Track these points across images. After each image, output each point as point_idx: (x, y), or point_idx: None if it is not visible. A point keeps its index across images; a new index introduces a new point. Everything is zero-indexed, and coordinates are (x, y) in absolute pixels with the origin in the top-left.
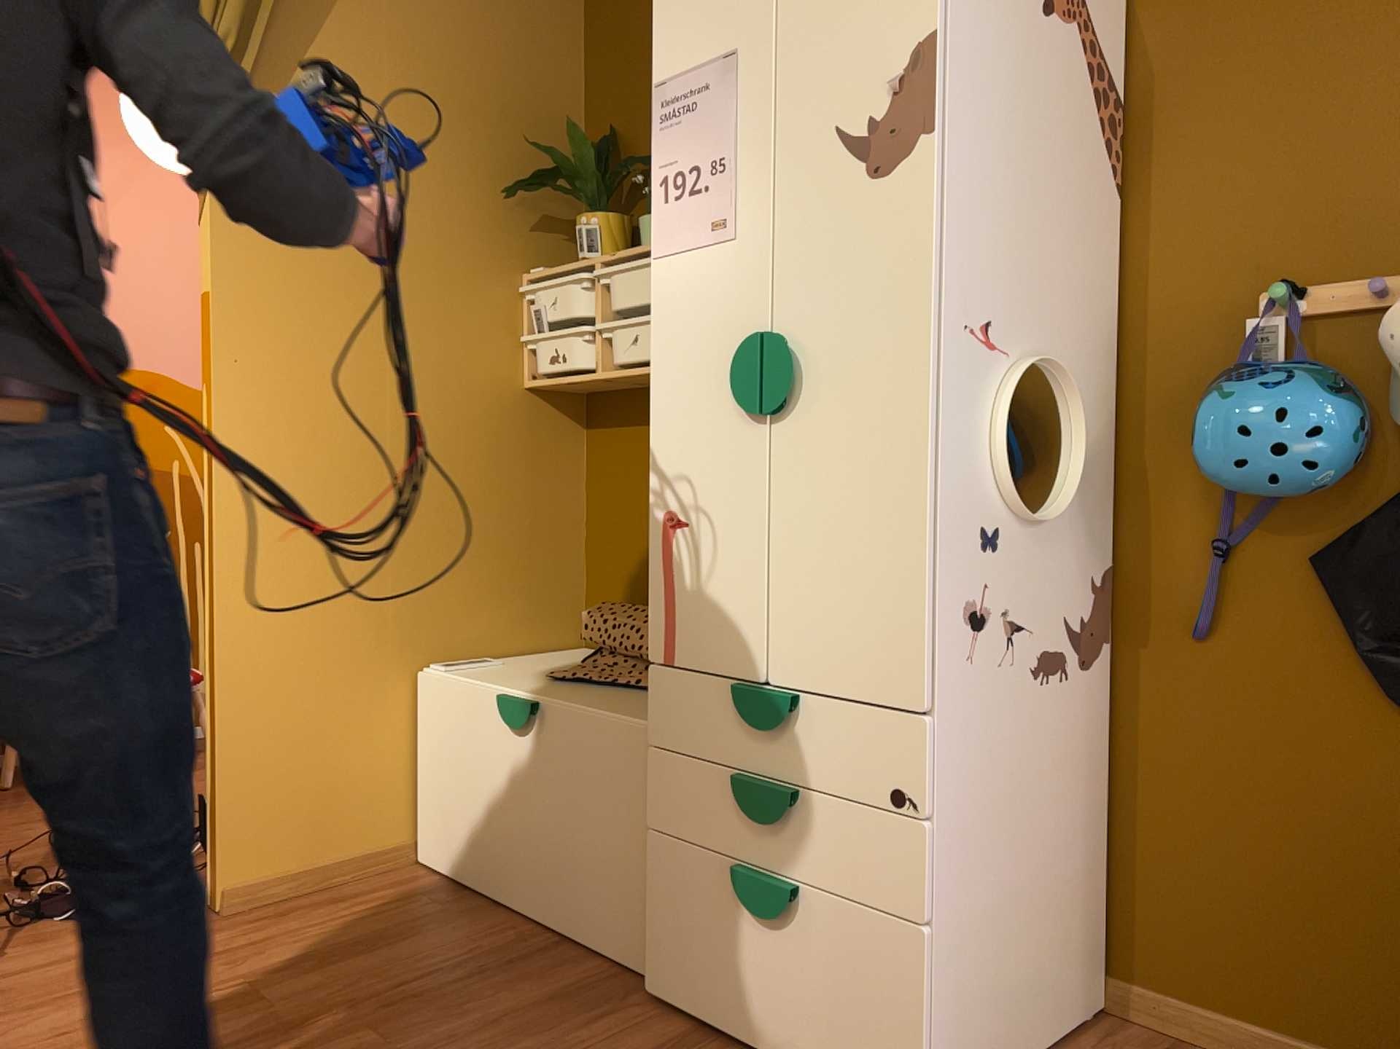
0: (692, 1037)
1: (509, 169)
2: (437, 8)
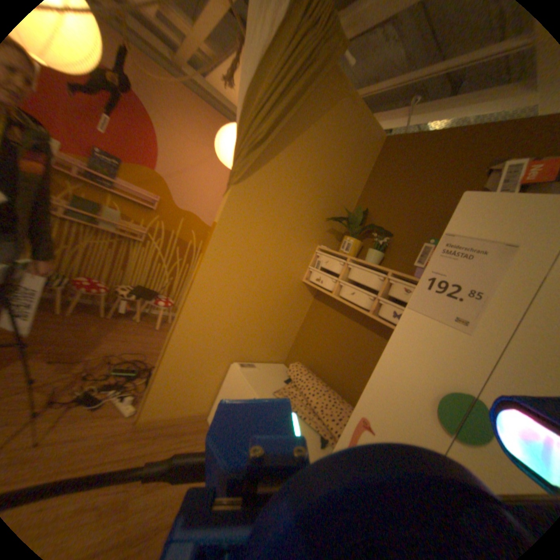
0: None
1: (329, 210)
2: (332, 147)
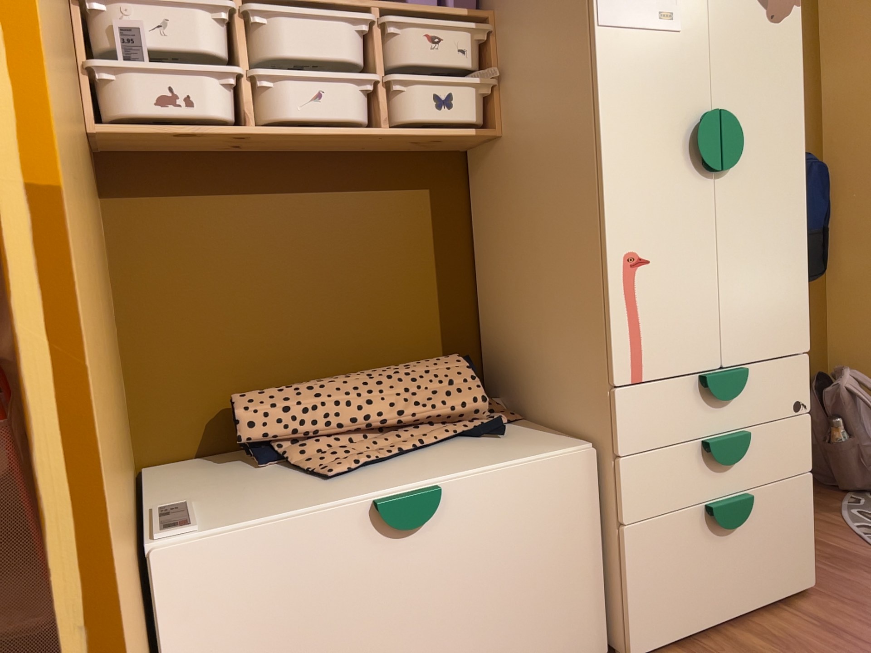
0: (695, 649)
1: None
2: None
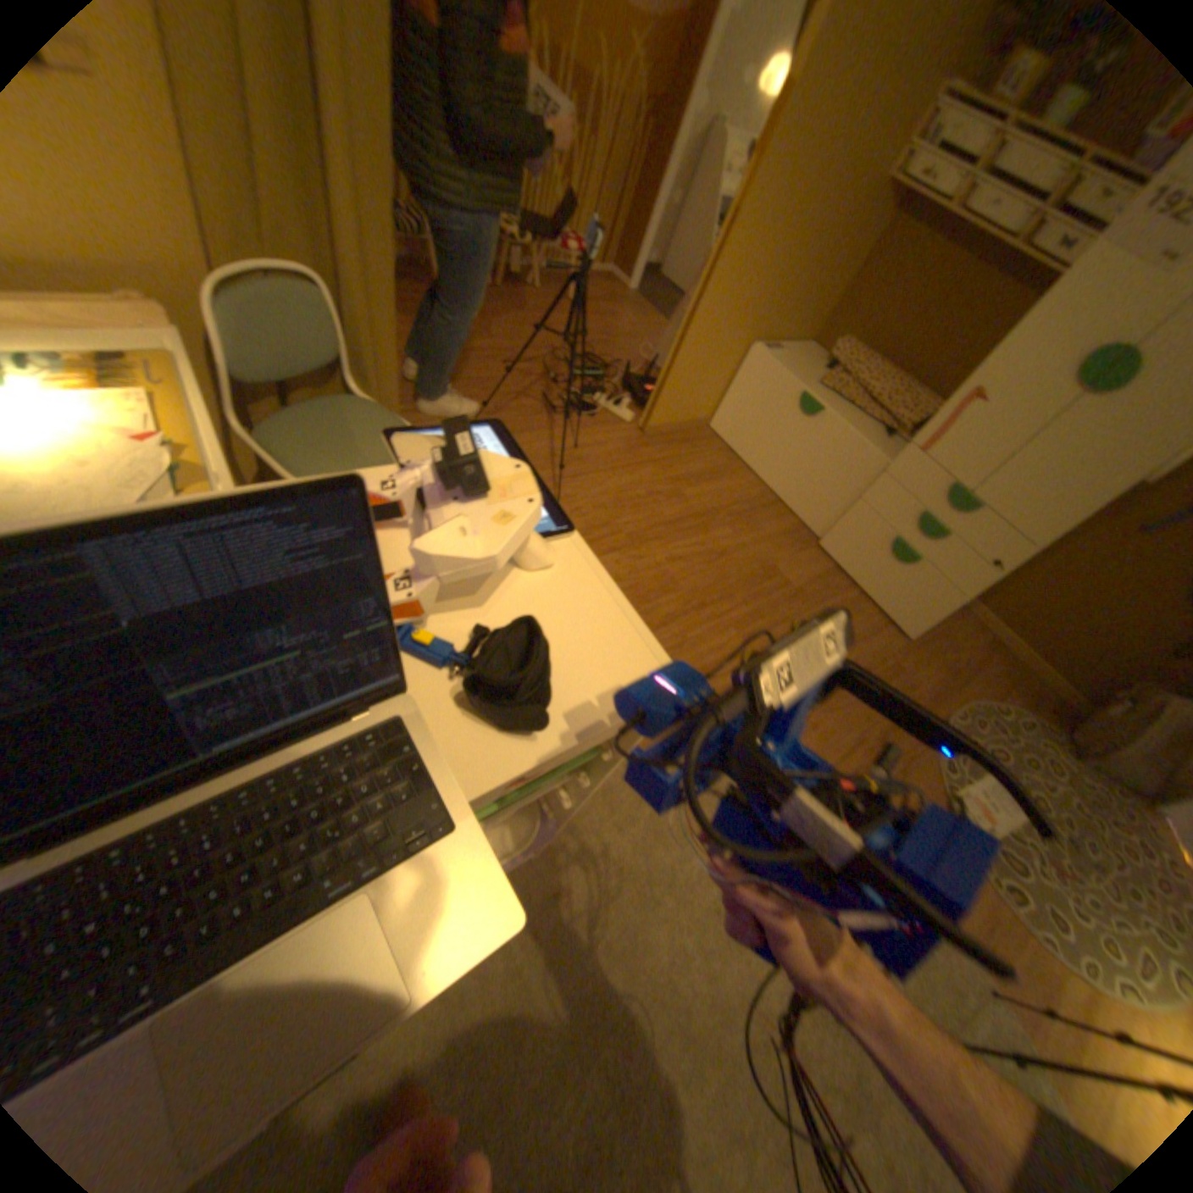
0: (836, 570)
1: None
2: None
